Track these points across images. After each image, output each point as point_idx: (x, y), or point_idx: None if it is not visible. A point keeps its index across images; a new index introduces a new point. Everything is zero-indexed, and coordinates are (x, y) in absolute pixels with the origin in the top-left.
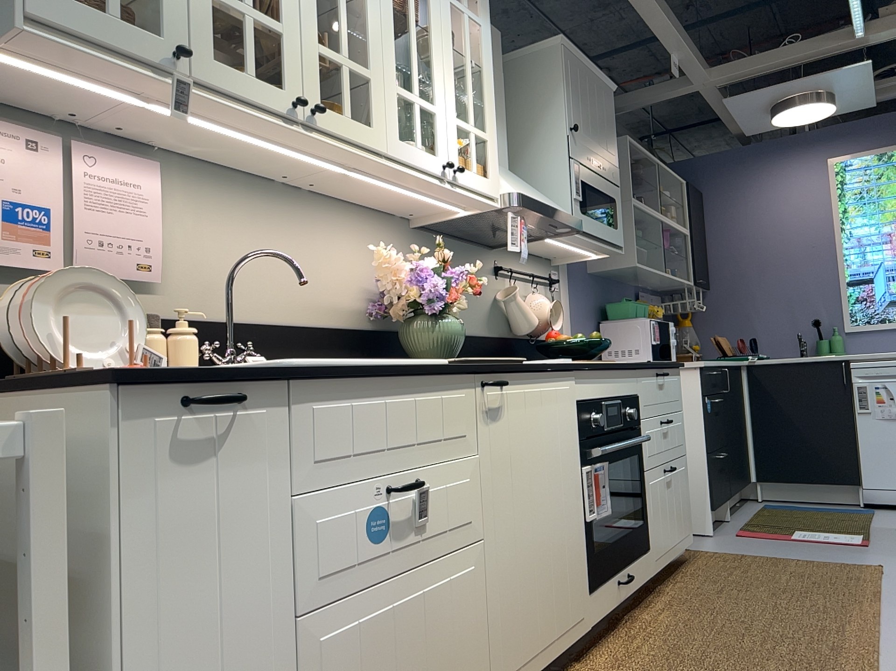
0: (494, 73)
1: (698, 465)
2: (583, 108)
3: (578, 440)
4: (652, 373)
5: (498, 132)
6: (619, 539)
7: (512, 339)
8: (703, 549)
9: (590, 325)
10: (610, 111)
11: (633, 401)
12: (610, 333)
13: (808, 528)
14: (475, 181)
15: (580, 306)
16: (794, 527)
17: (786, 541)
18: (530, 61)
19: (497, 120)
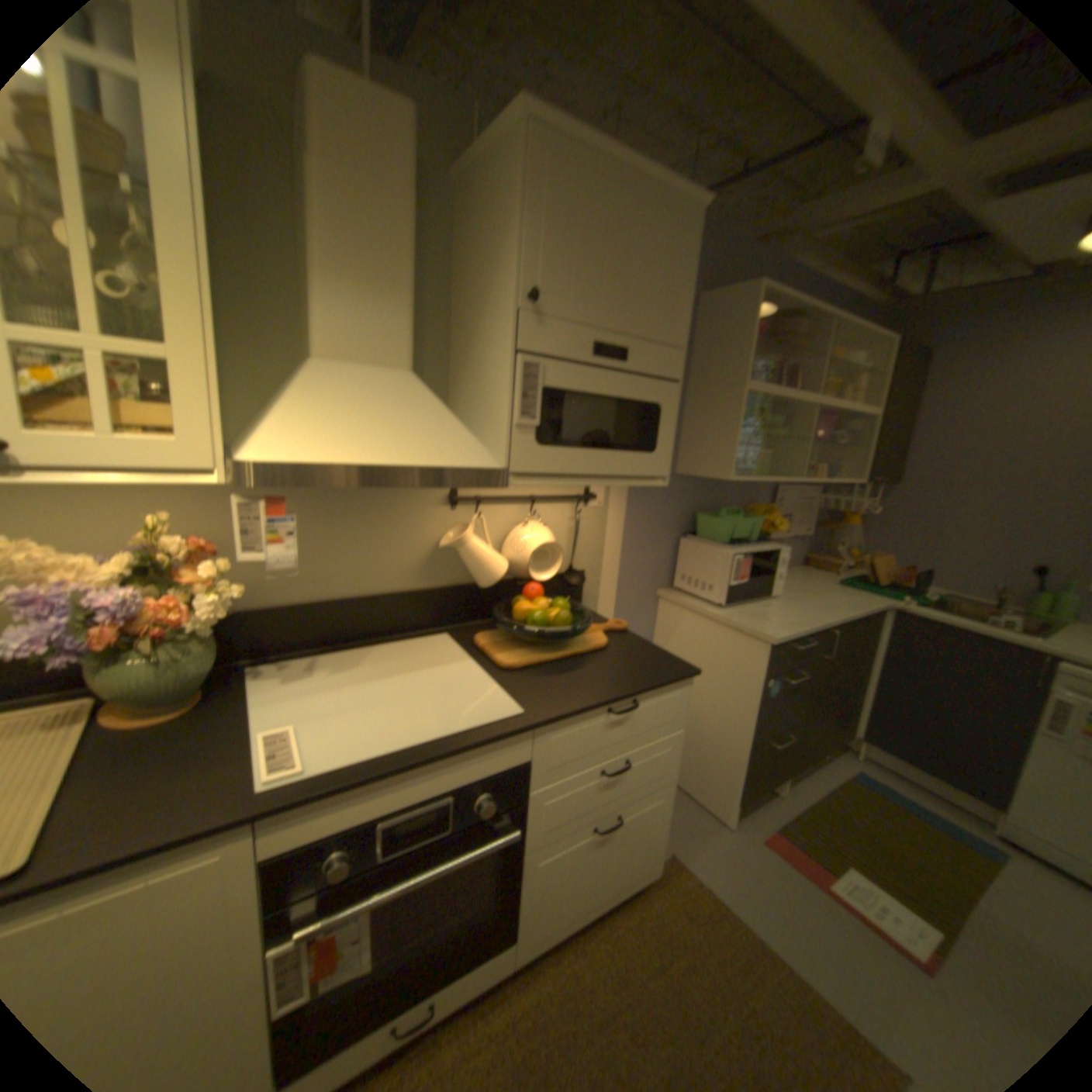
0: (375, 185)
1: (737, 752)
2: (581, 244)
3: (262, 910)
4: (590, 715)
5: (375, 304)
6: (407, 977)
7: (474, 583)
8: (693, 866)
9: (661, 539)
10: (681, 241)
11: (508, 776)
12: (688, 551)
13: (872, 875)
14: (99, 447)
15: (642, 519)
16: (853, 861)
17: (817, 895)
18: (495, 153)
19: (375, 281)
